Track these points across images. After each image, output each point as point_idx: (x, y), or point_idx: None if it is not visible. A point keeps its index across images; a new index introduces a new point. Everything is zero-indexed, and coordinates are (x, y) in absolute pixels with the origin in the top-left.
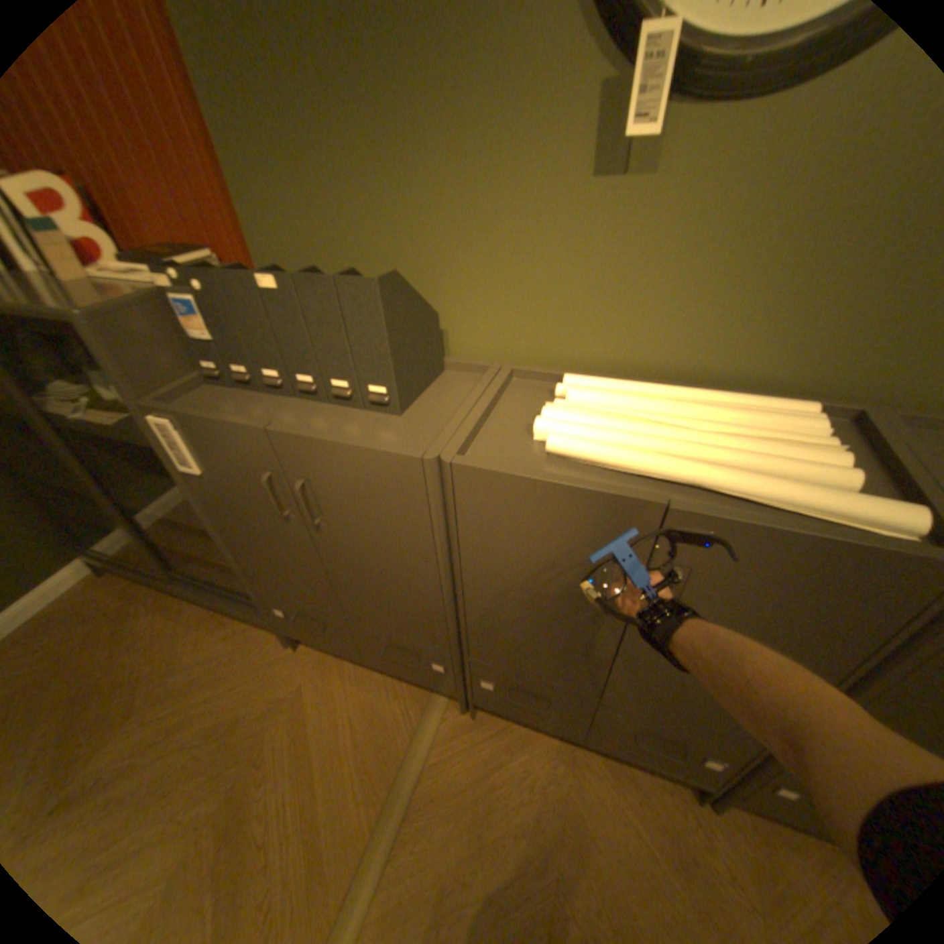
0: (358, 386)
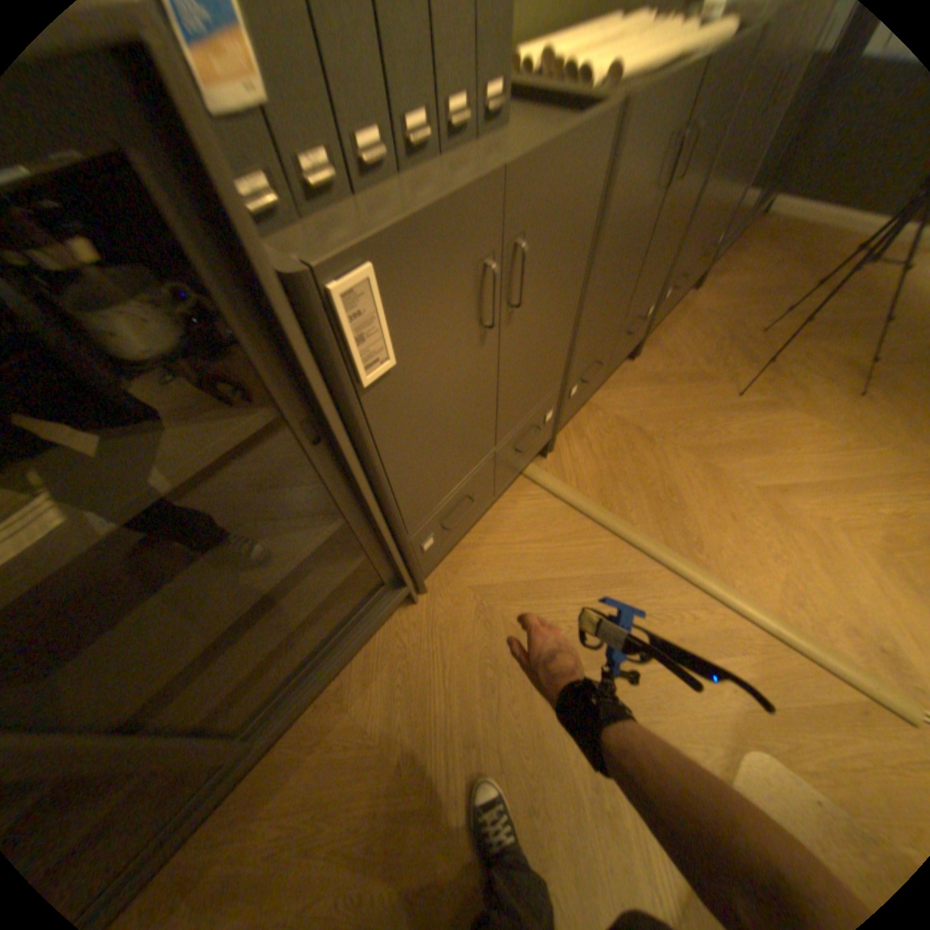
0: (477, 96)
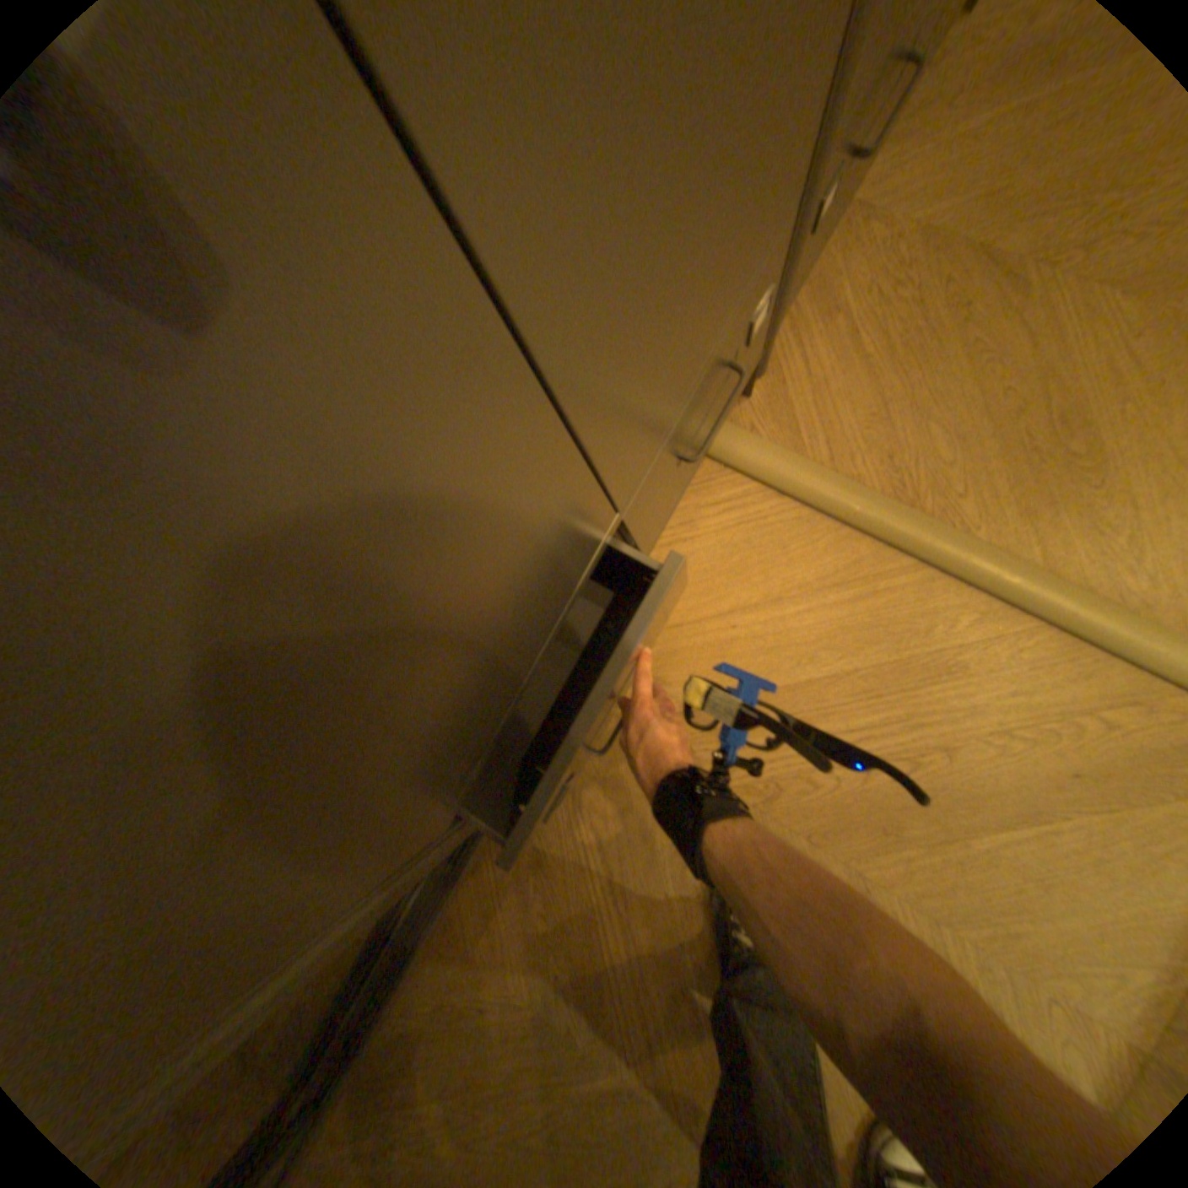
0: None
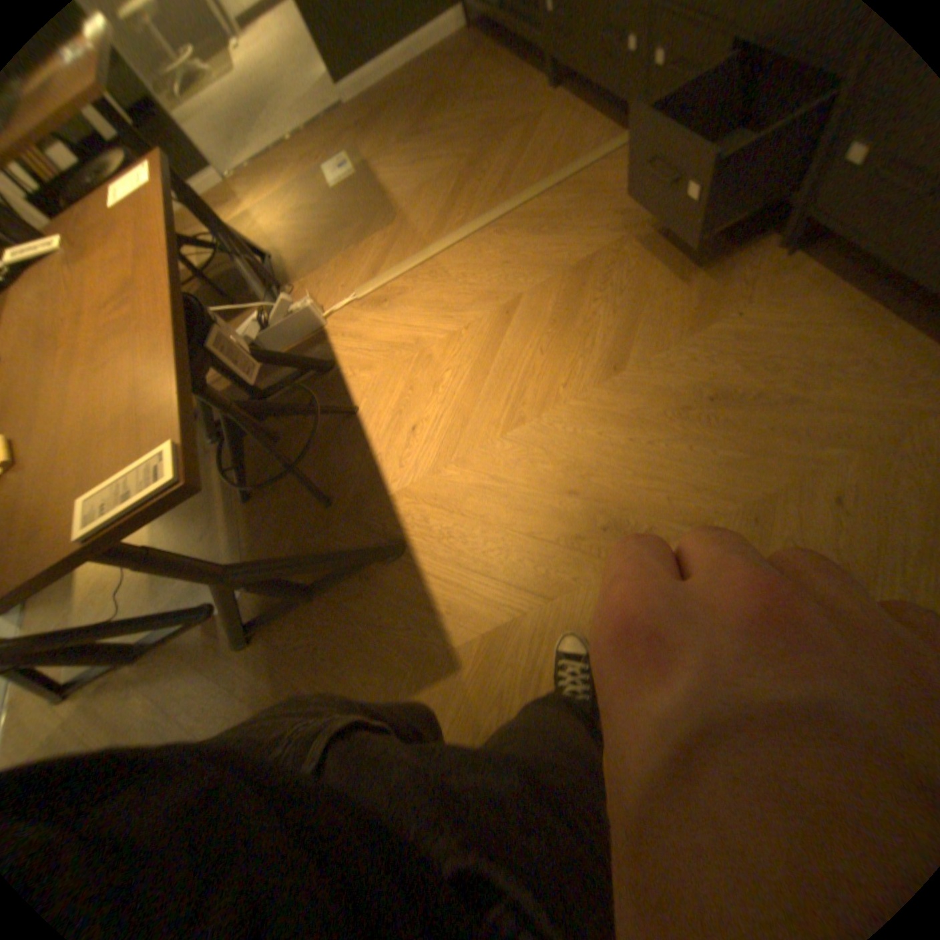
0: None
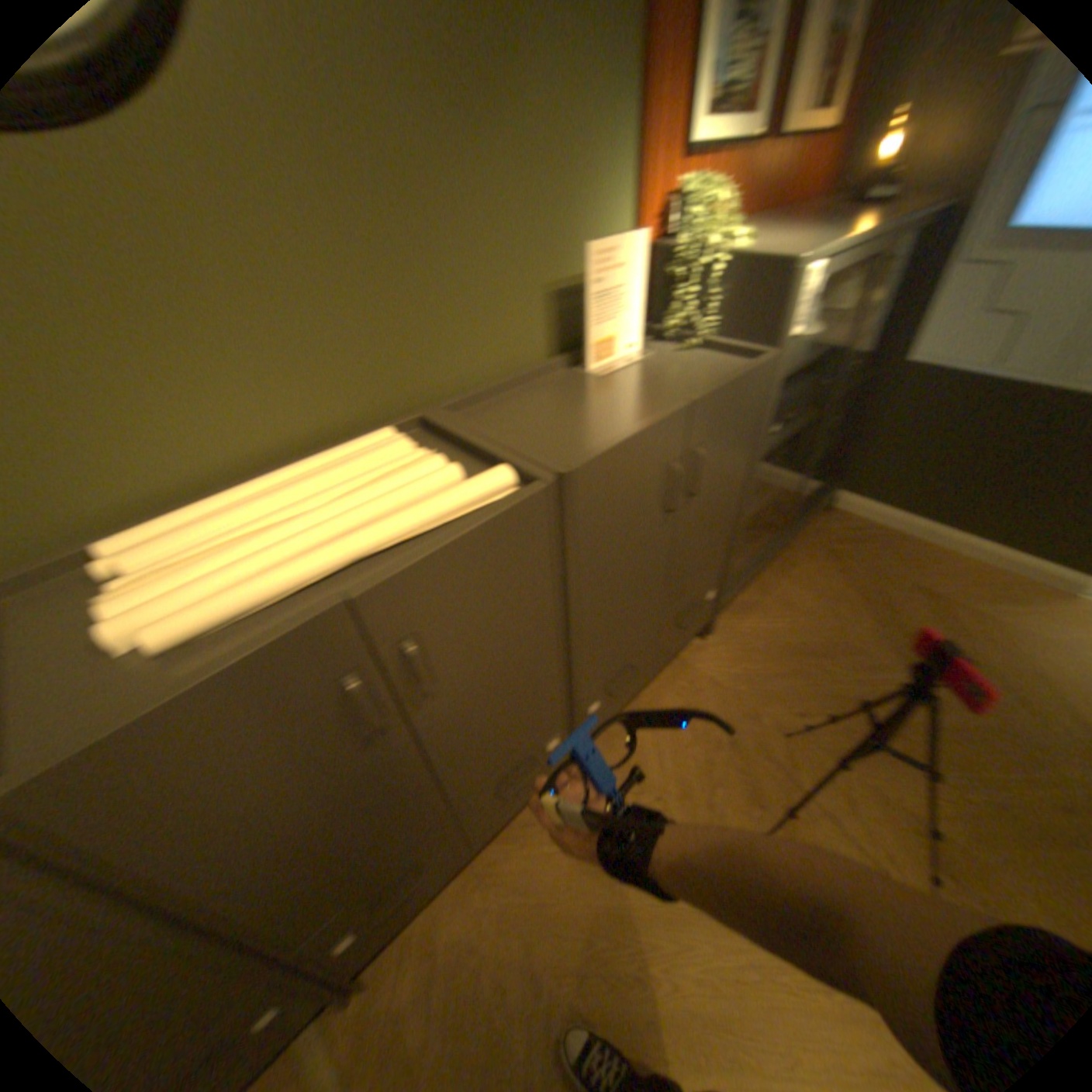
0: None
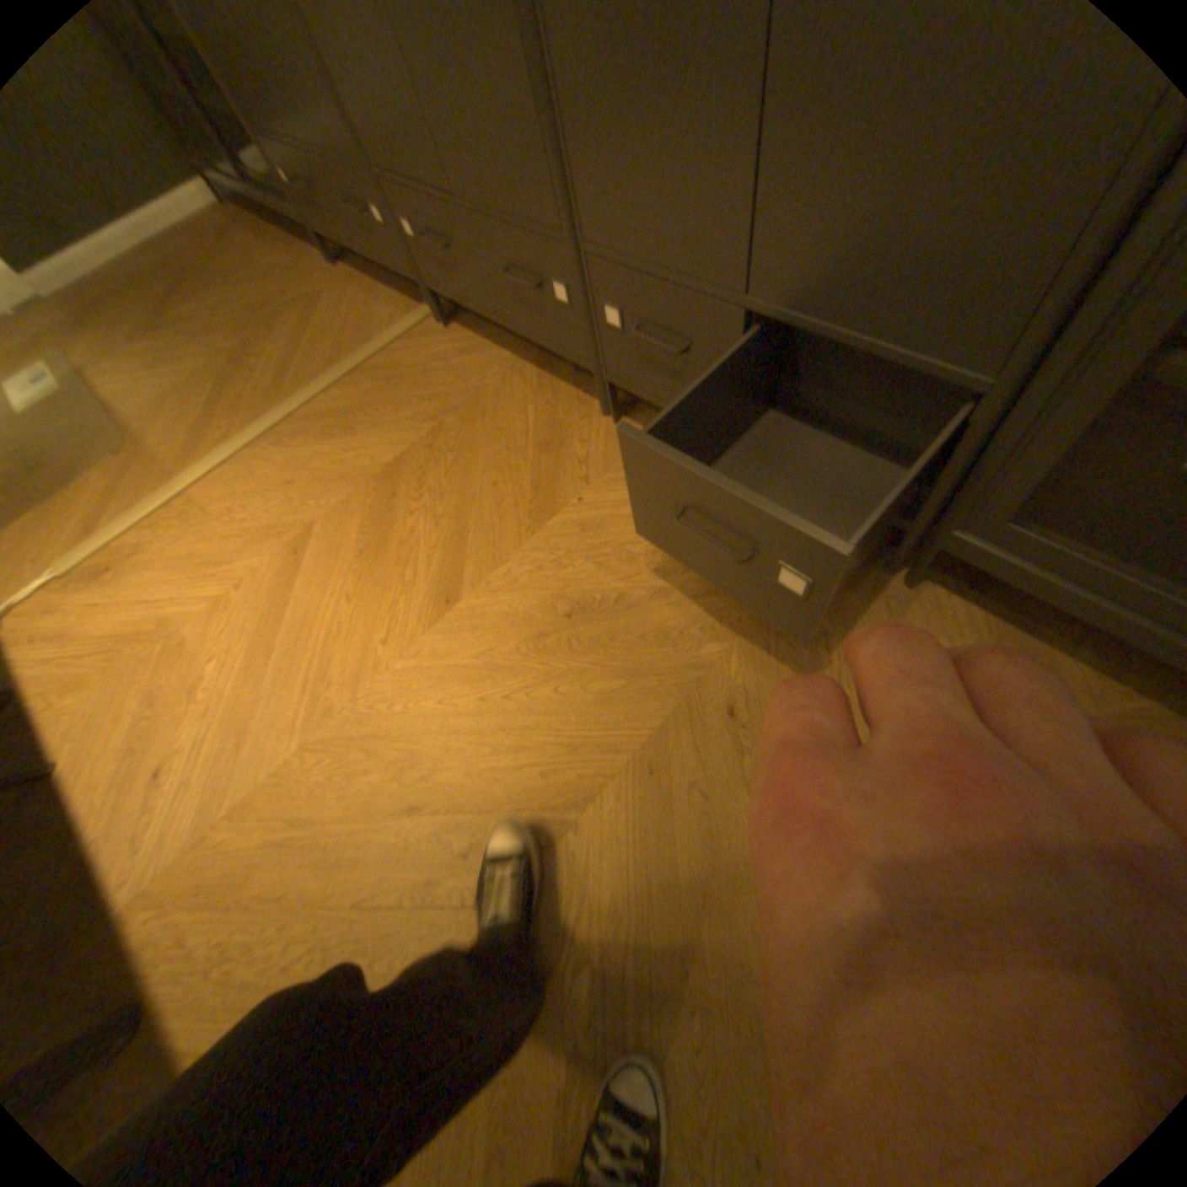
0: None
